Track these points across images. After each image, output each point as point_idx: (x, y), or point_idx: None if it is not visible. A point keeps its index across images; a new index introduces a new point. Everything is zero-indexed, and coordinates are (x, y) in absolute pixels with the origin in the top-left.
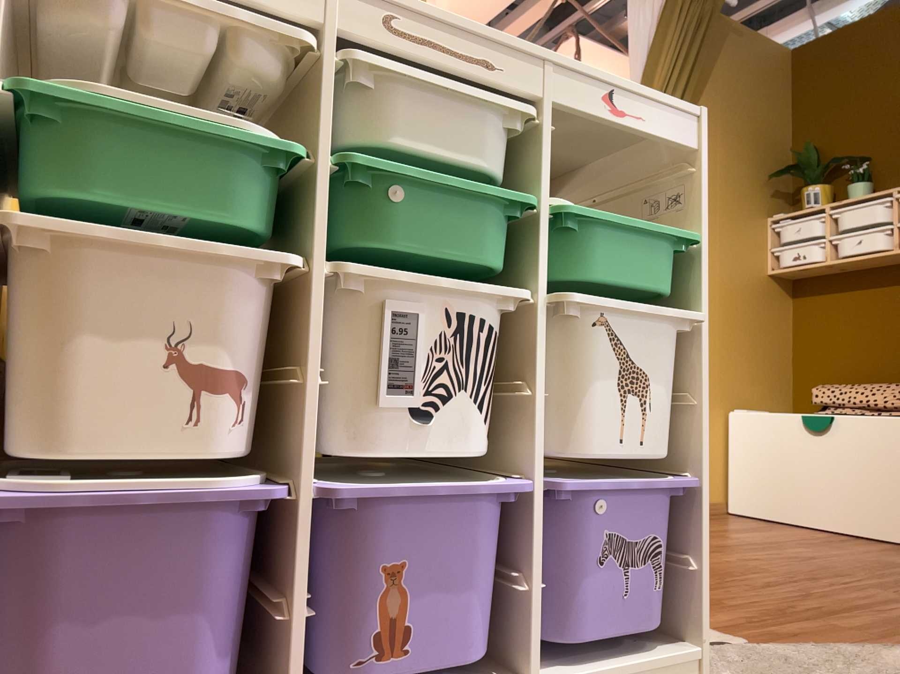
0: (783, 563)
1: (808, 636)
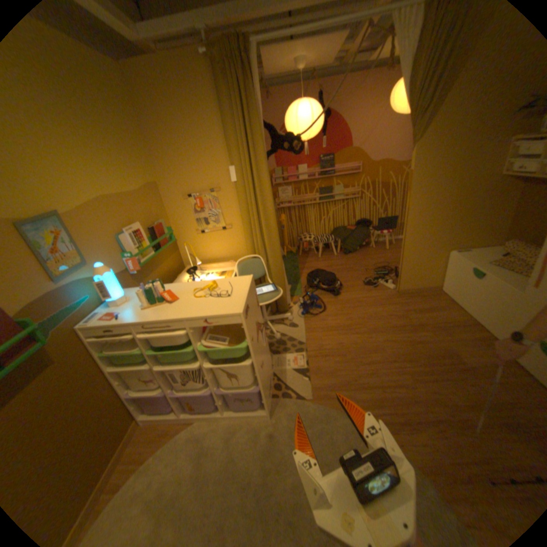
0: (397, 350)
1: (334, 404)
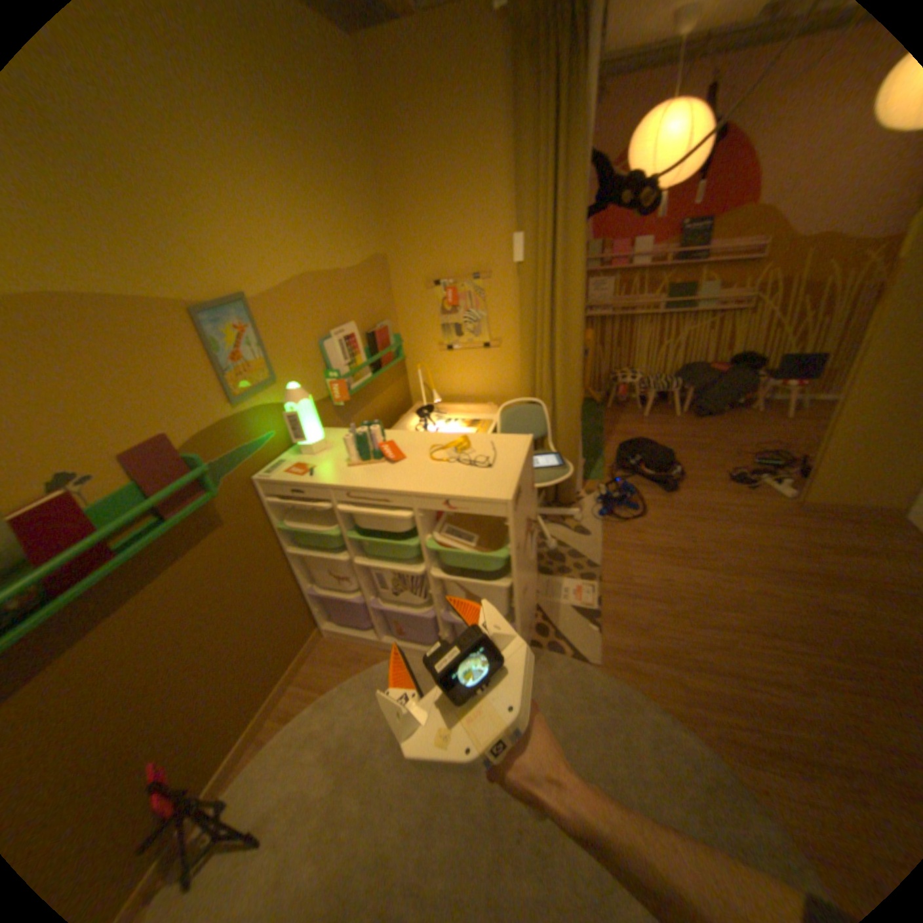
0: (784, 616)
1: (641, 683)
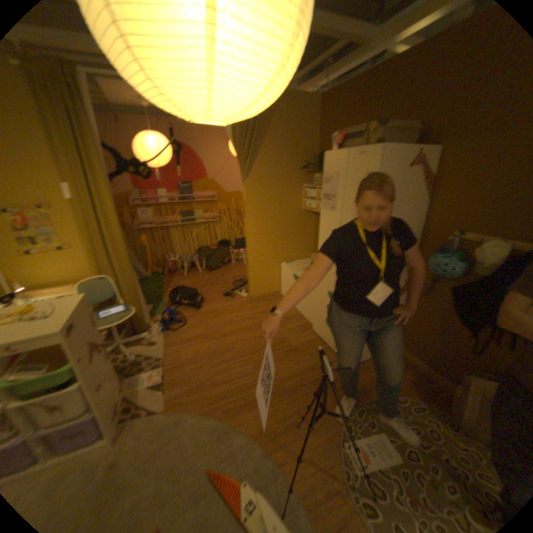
0: (244, 347)
1: (184, 409)
